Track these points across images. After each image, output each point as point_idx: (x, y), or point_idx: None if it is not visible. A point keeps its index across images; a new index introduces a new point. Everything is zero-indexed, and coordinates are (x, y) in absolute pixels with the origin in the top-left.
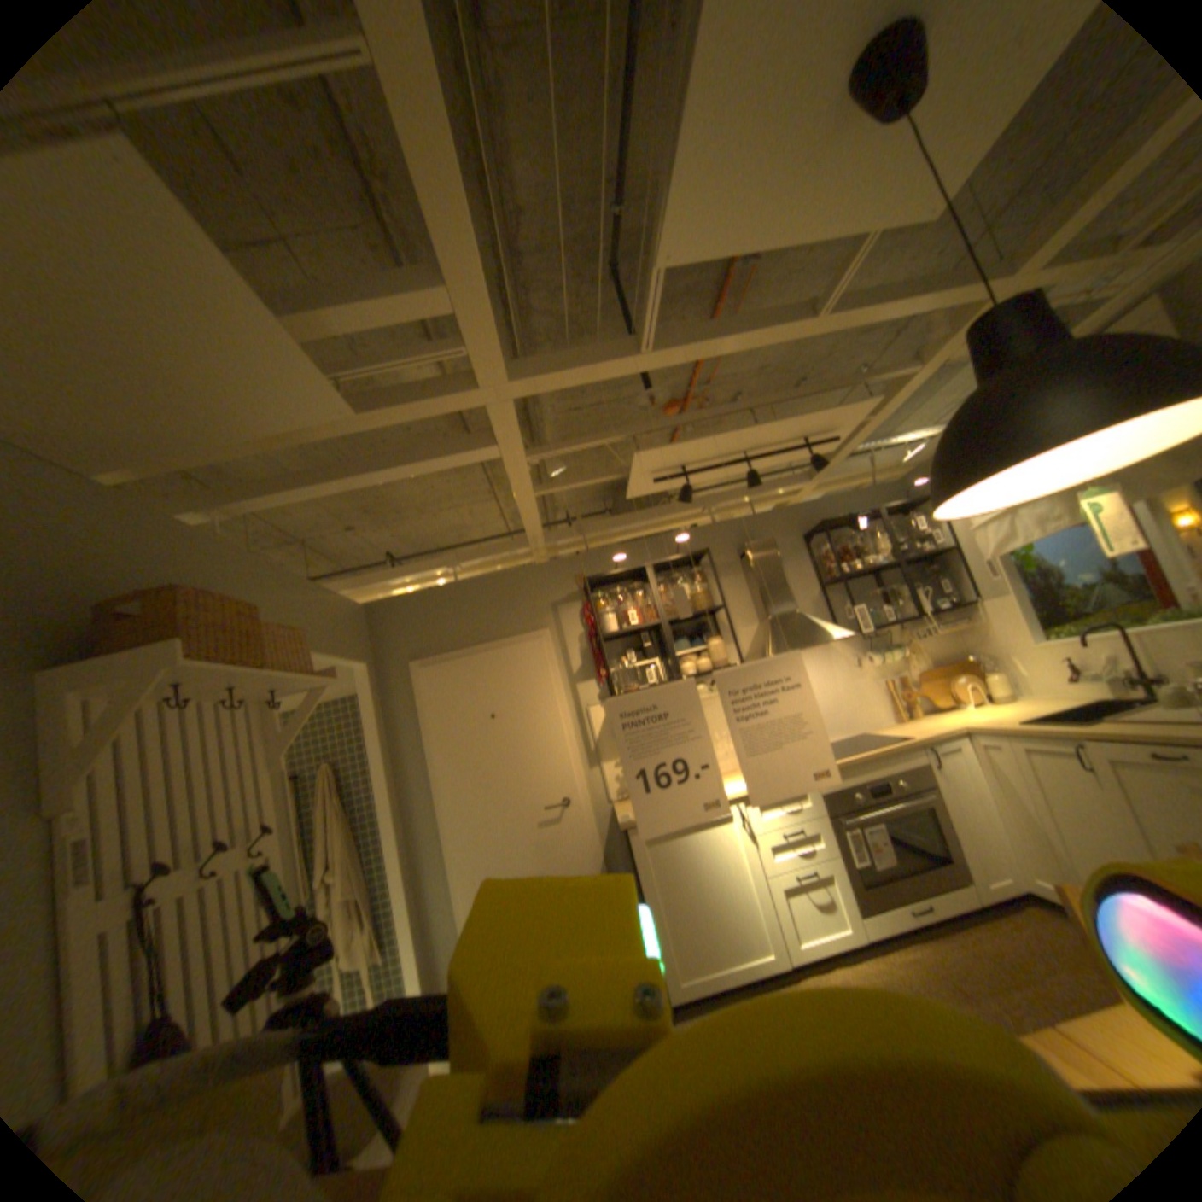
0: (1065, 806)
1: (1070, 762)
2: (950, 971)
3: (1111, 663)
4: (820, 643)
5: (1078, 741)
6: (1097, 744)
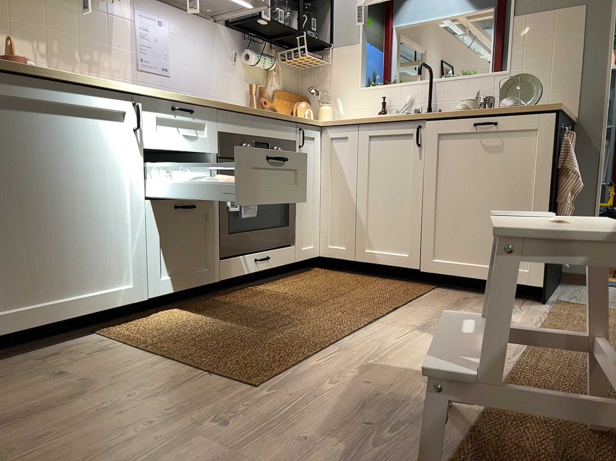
0: (384, 177)
1: (404, 140)
2: (289, 295)
3: (408, 102)
4: (210, 21)
5: (420, 120)
6: (433, 121)
